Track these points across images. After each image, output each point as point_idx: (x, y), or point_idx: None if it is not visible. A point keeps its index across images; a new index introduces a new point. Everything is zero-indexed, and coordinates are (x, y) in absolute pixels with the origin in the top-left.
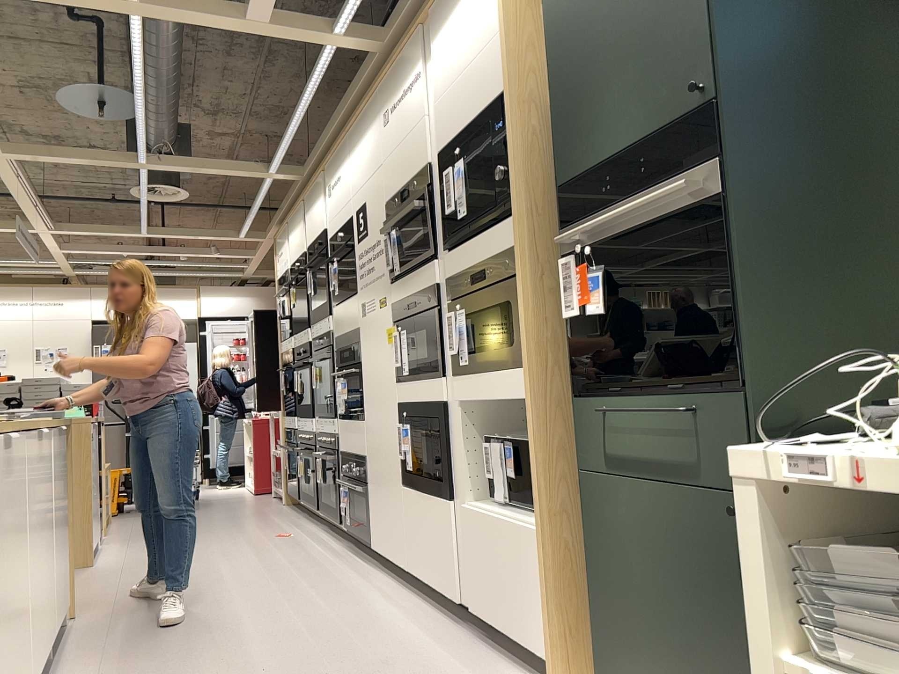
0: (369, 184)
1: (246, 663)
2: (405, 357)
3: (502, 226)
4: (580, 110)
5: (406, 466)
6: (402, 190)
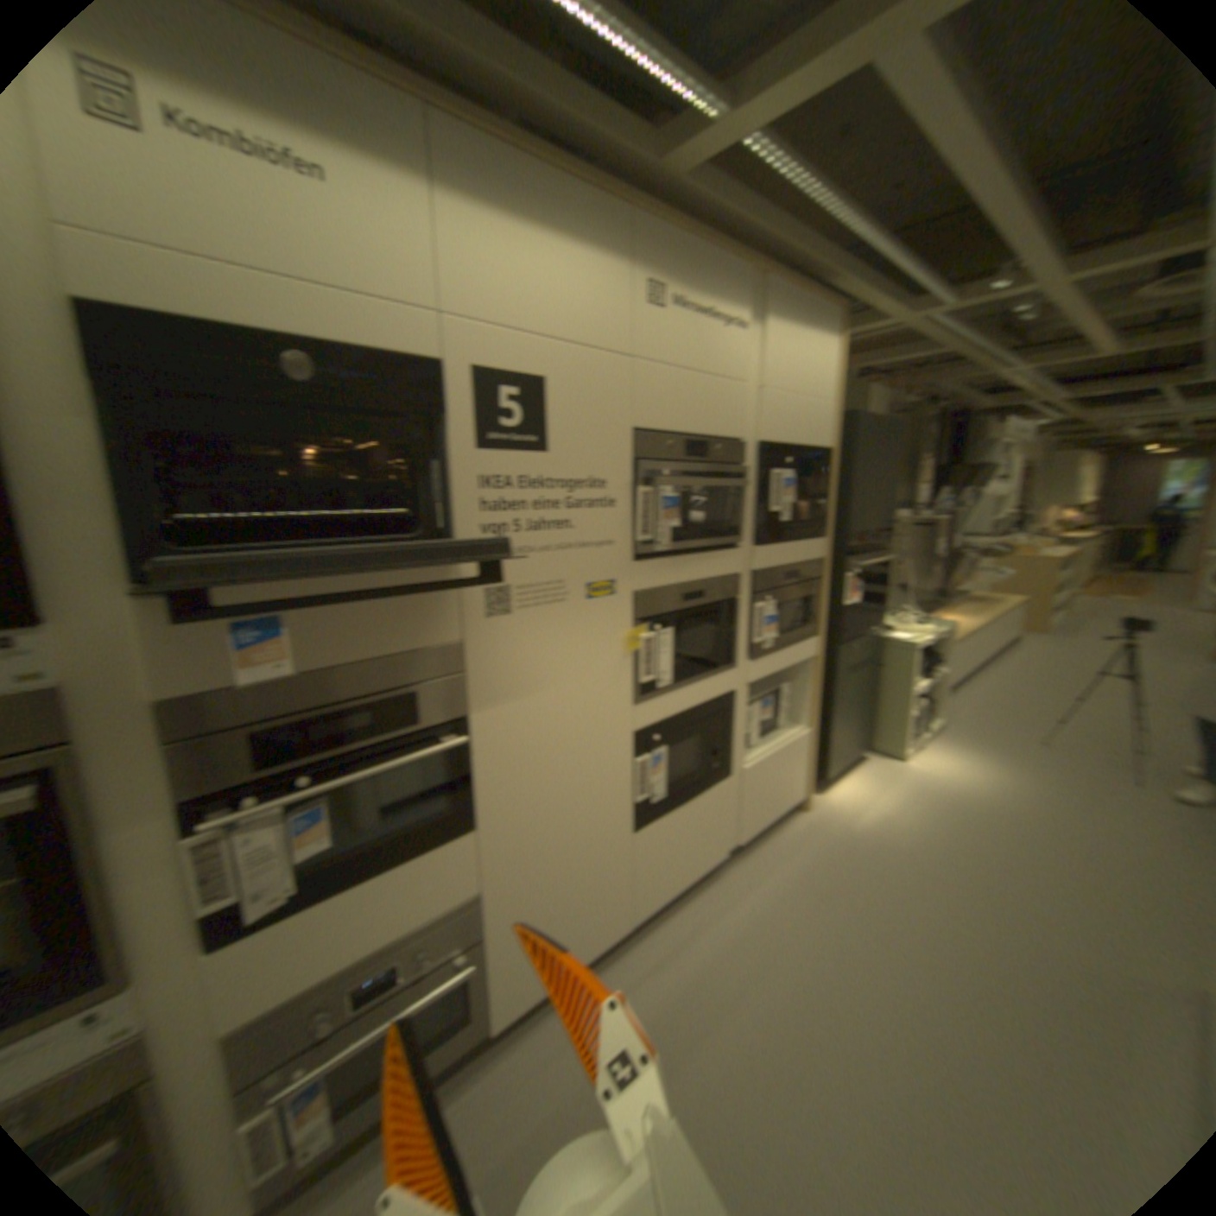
0: (573, 357)
1: (913, 1023)
2: (667, 664)
3: (817, 543)
4: (864, 499)
5: (650, 803)
6: (681, 434)
